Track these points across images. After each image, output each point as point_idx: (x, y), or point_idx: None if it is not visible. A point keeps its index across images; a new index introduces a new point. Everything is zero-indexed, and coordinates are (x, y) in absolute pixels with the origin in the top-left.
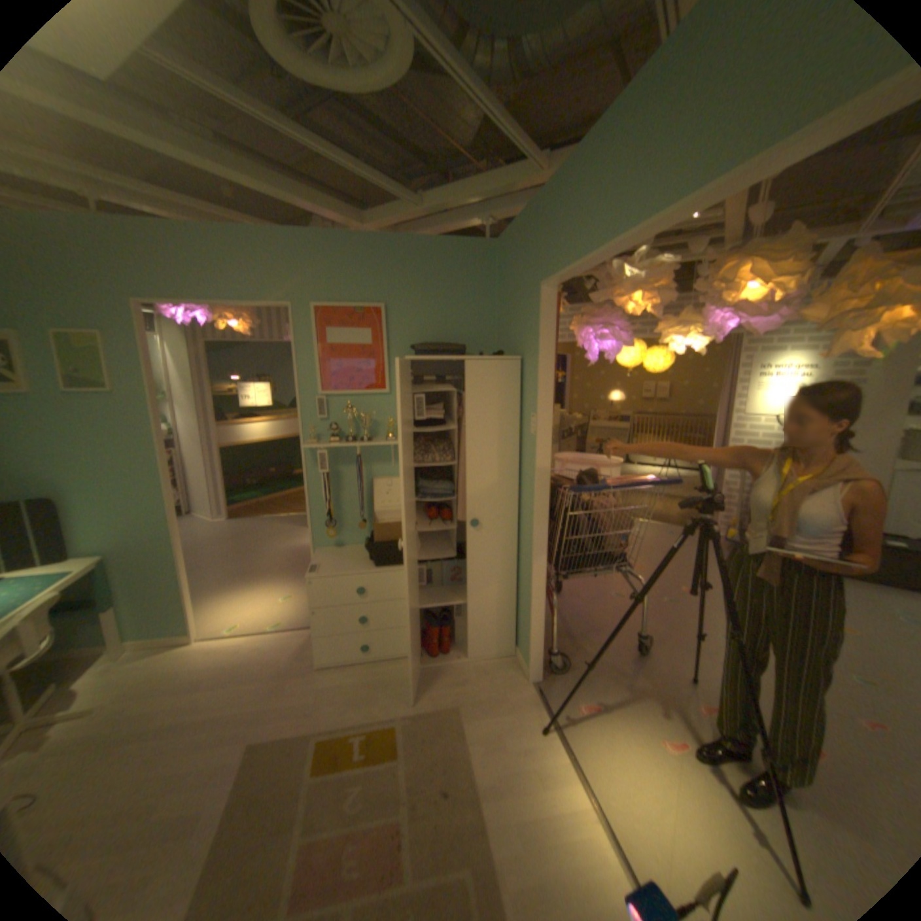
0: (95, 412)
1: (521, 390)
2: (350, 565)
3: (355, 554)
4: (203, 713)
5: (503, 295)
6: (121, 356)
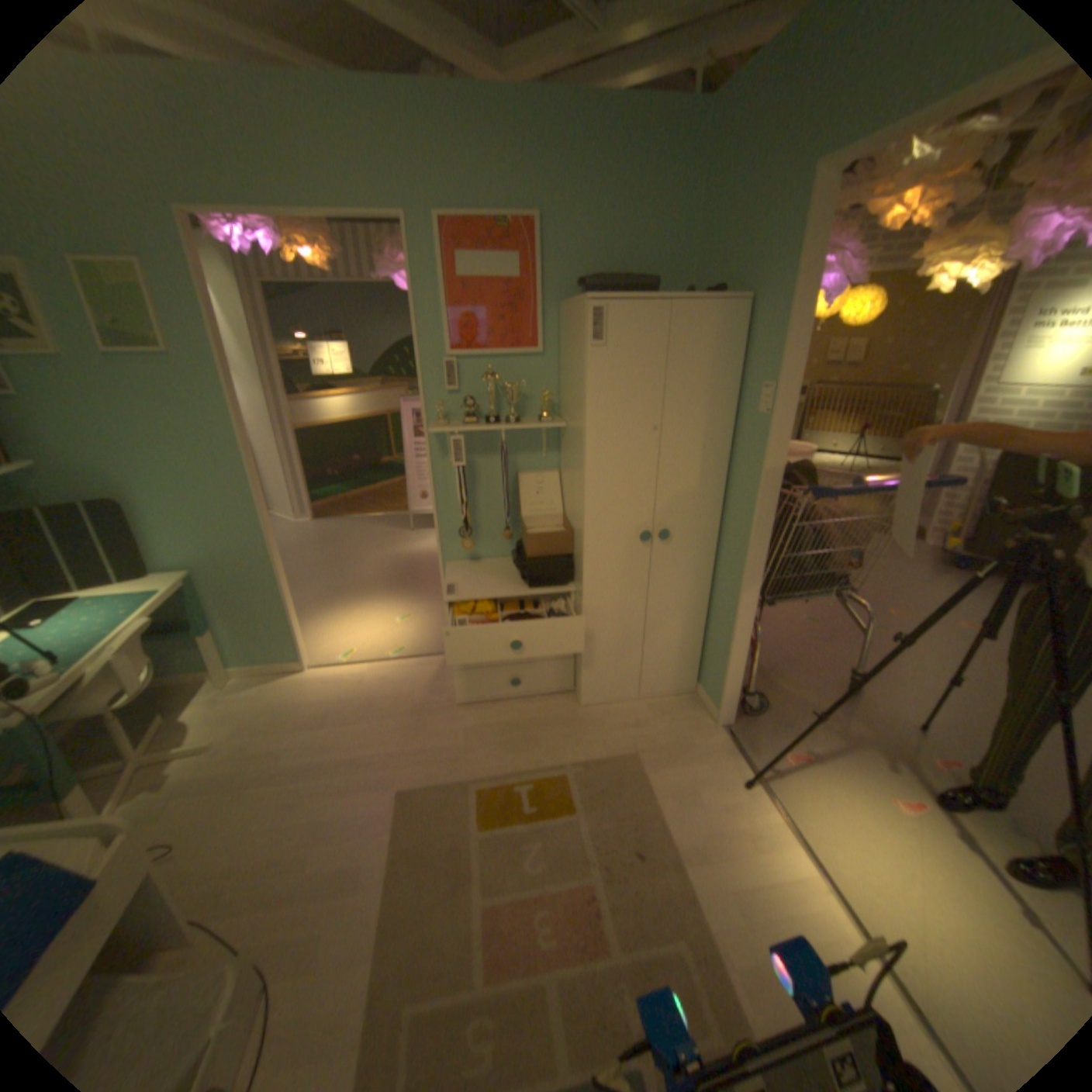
0: (148, 380)
1: (746, 346)
2: (495, 584)
3: (497, 569)
4: (336, 752)
5: (718, 192)
6: (170, 297)
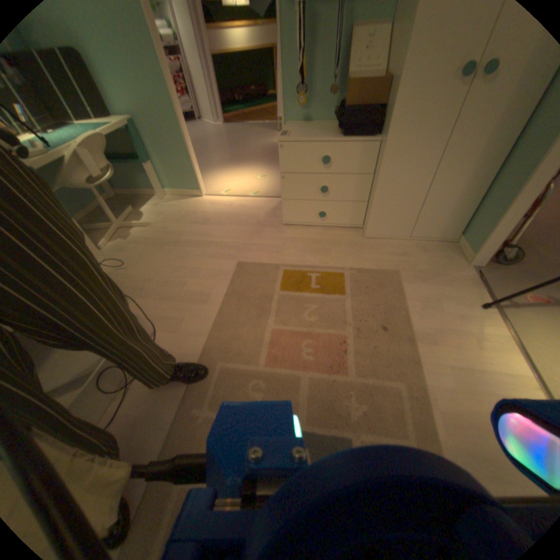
0: None
1: None
2: (318, 133)
3: (322, 126)
4: (210, 237)
5: None
6: None
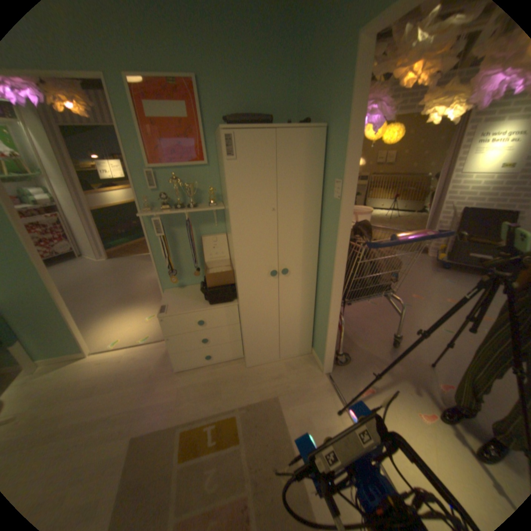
0: None
1: (325, 157)
2: (191, 303)
3: (194, 293)
4: (96, 413)
5: (305, 62)
6: None
